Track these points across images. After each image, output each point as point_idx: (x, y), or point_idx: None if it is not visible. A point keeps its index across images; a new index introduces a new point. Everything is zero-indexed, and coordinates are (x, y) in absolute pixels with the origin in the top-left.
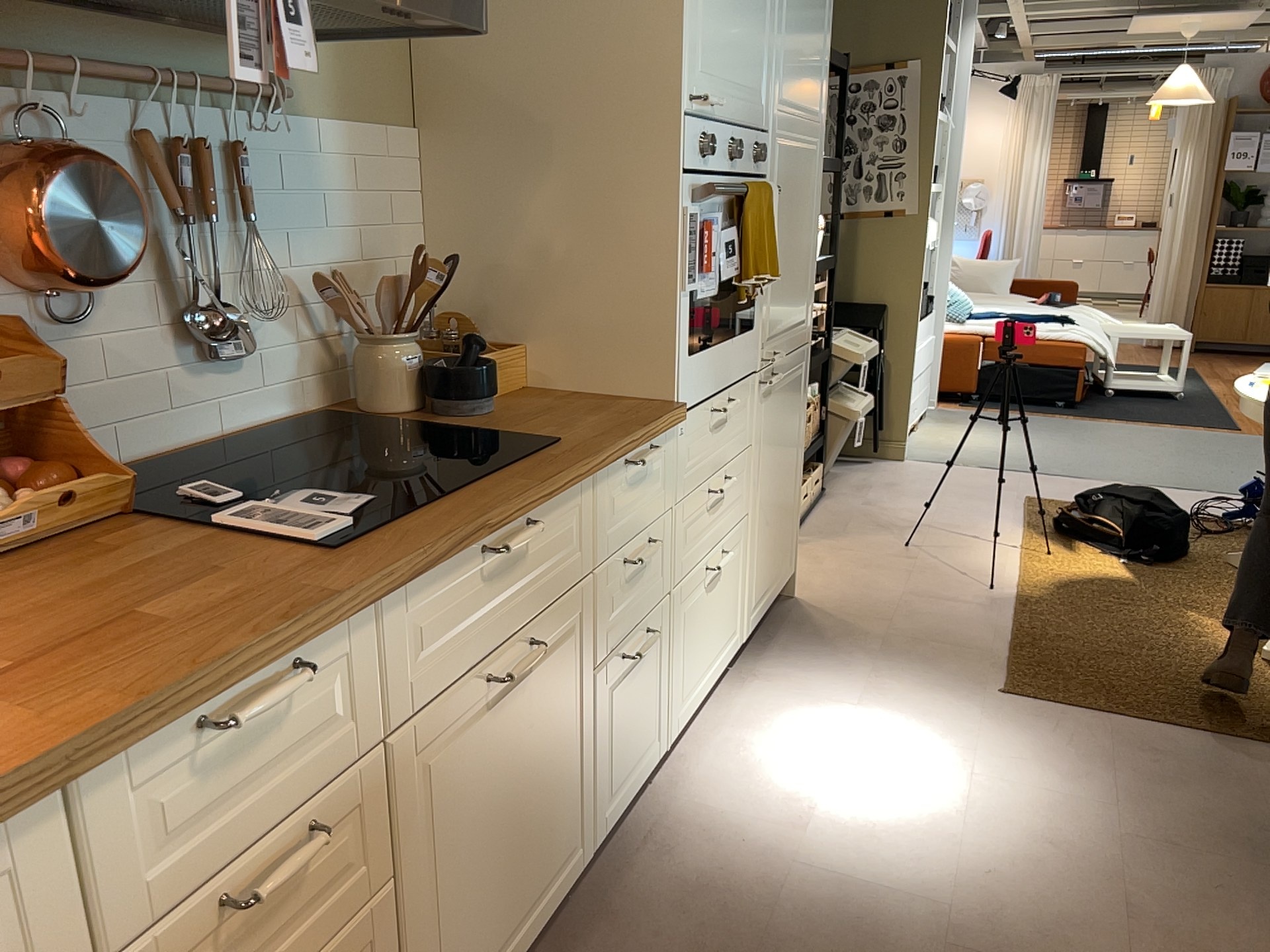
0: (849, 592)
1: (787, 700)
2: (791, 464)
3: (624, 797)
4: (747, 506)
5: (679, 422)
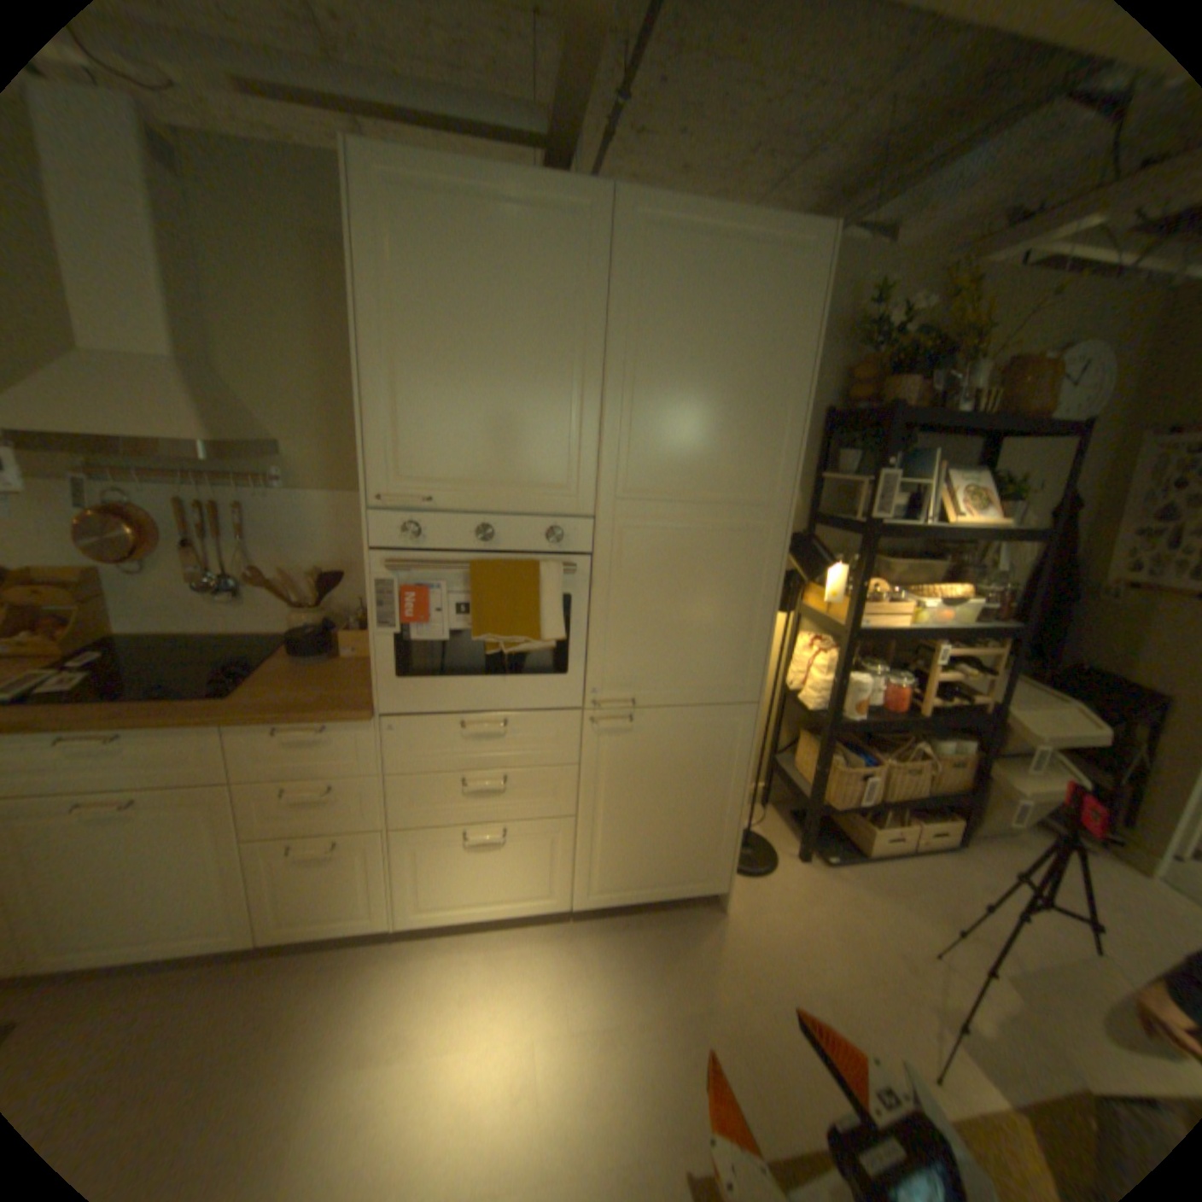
0: (777, 951)
1: (546, 981)
2: (698, 801)
3: (307, 934)
4: (566, 810)
5: (360, 721)
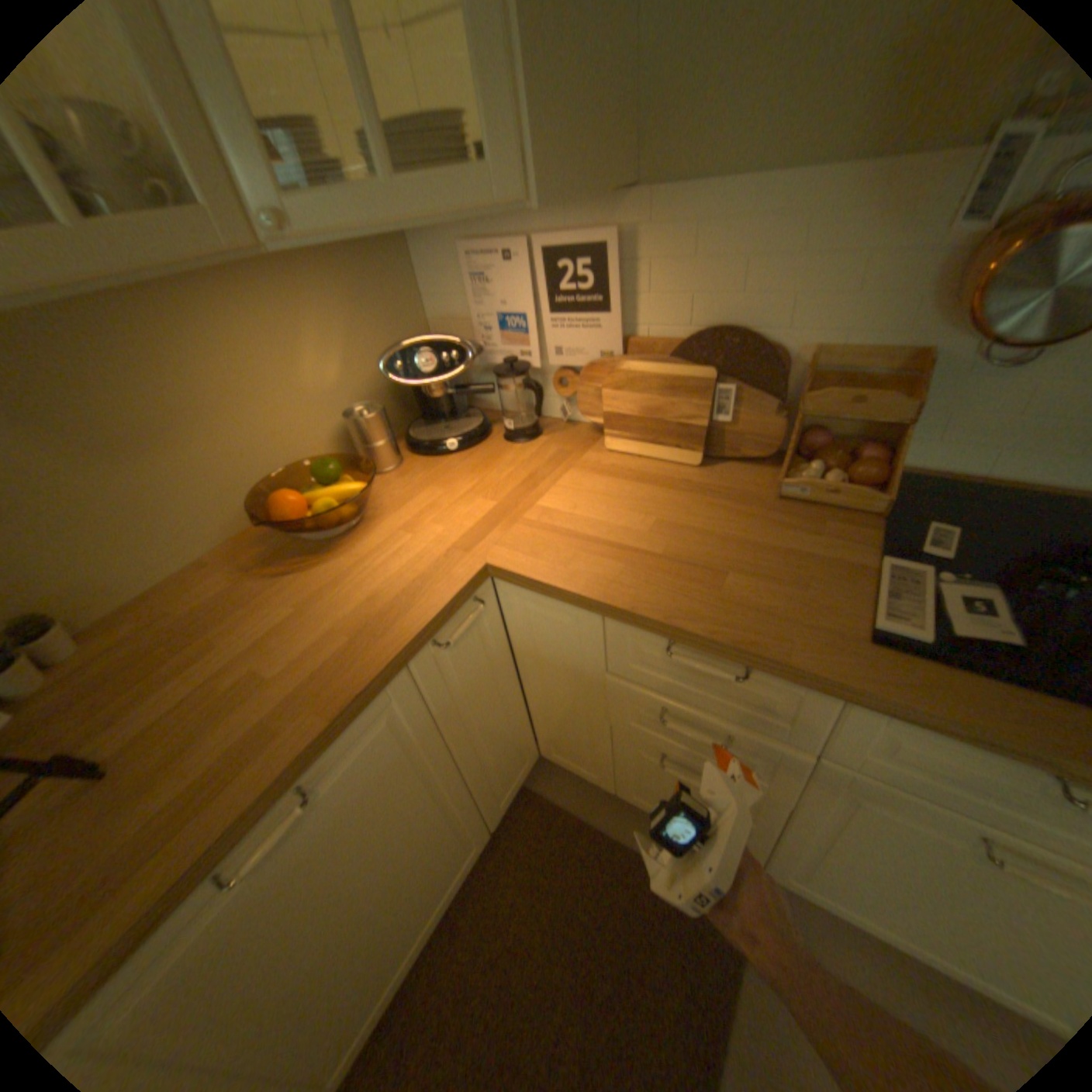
0: None
1: None
2: None
3: None
4: None
5: None
